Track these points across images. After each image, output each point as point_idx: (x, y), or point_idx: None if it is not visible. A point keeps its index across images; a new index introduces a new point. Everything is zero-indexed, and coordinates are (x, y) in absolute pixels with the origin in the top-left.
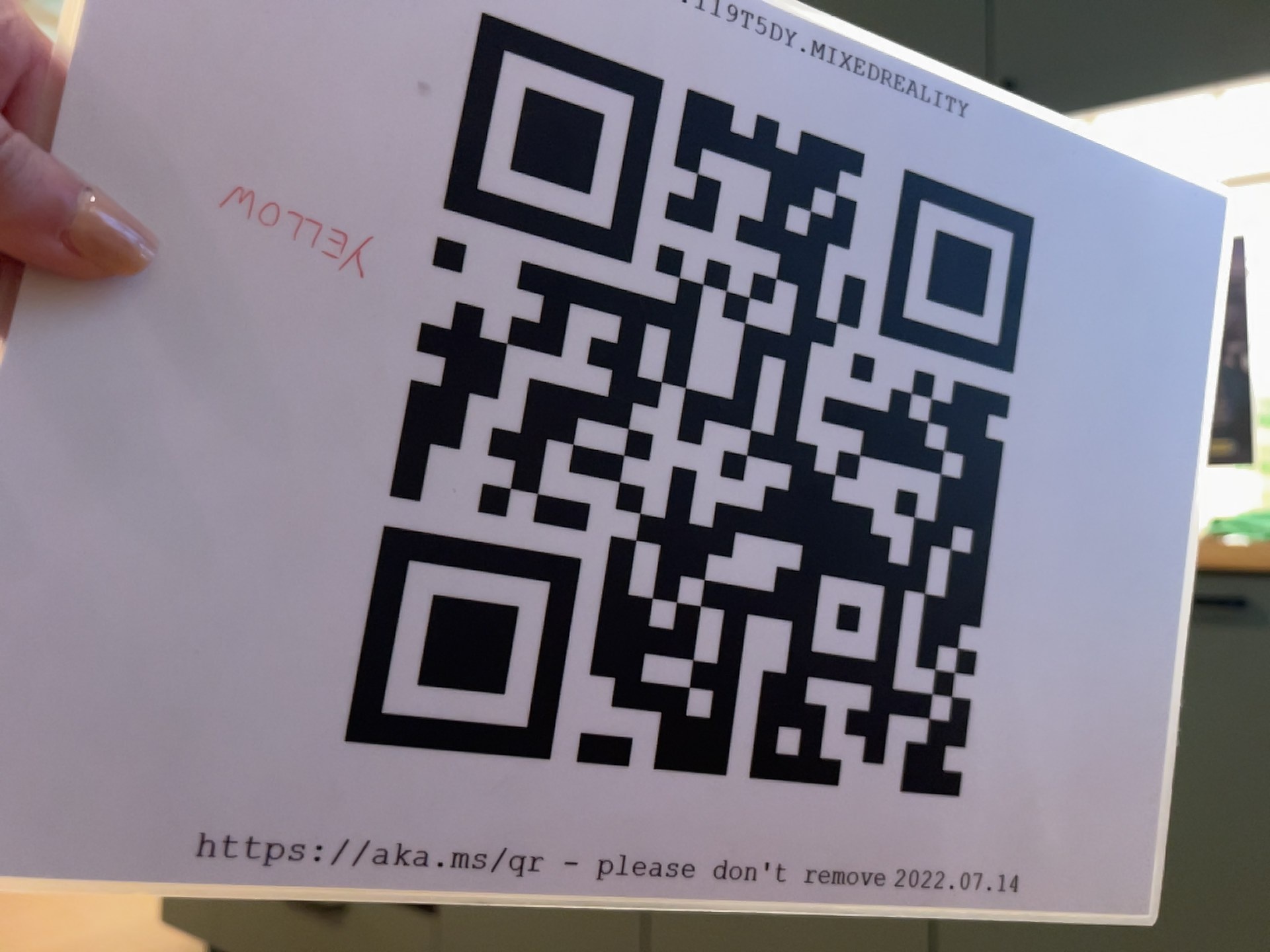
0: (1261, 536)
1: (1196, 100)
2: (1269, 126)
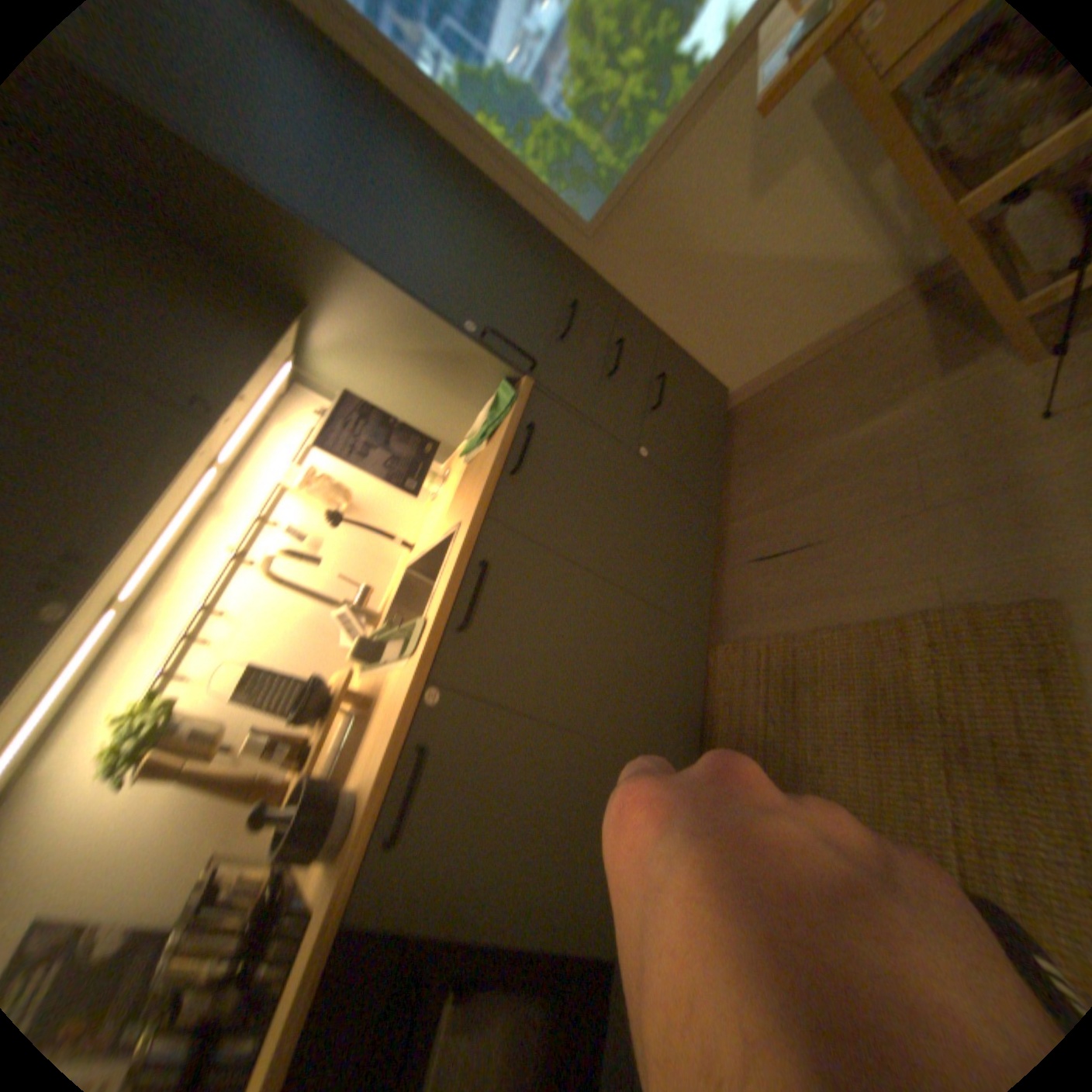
0: (502, 413)
1: (267, 356)
2: (276, 367)
